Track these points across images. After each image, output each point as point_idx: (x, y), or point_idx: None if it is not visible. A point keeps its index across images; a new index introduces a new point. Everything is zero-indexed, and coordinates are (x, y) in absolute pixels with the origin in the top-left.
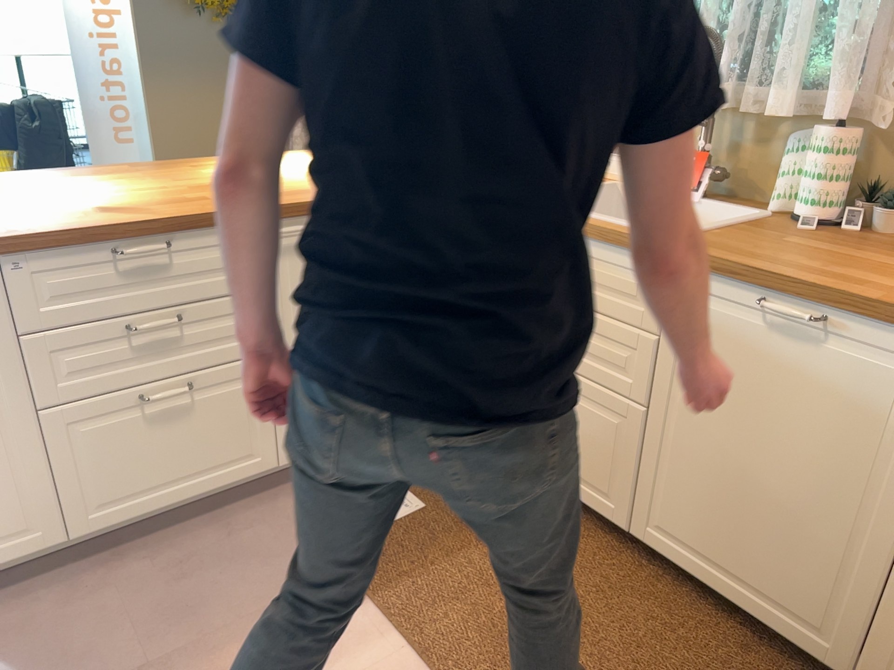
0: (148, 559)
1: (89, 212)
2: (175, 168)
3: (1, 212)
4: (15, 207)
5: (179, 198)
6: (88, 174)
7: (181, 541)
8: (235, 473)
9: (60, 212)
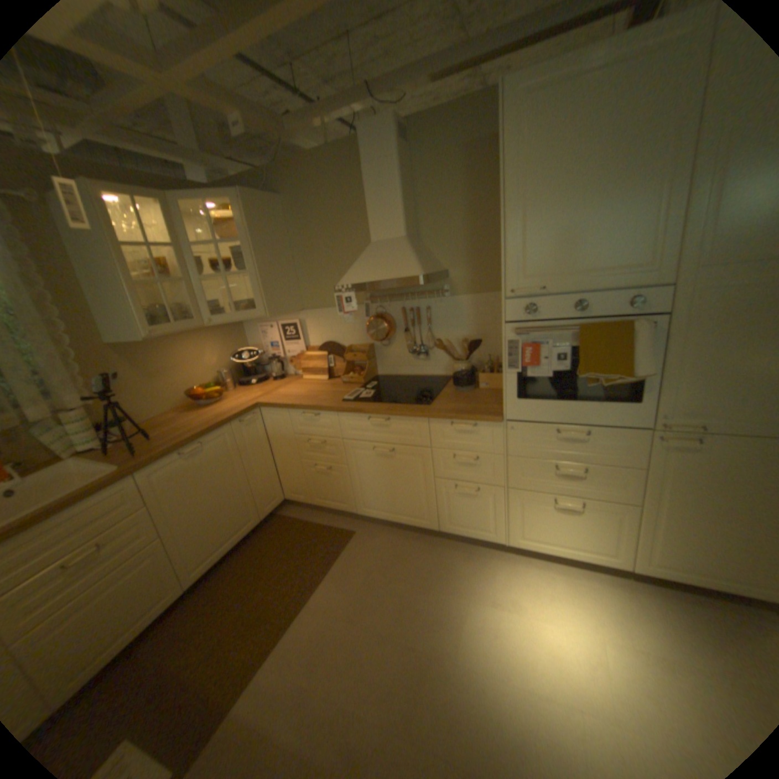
0: None
1: None
2: None
3: None
4: None
5: None
6: None
7: None
8: None
9: None
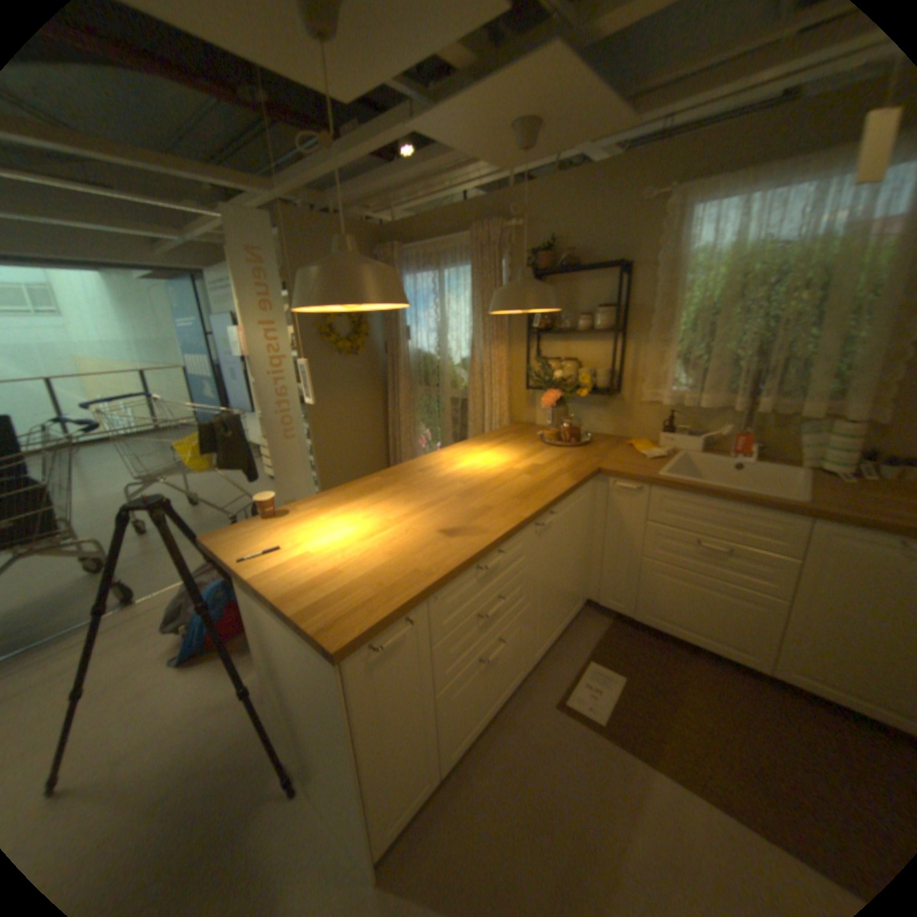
0: (486, 776)
1: (441, 538)
2: (413, 475)
3: (381, 550)
4: (379, 540)
5: (471, 509)
6: (365, 490)
7: (496, 752)
8: (513, 689)
9: (422, 542)
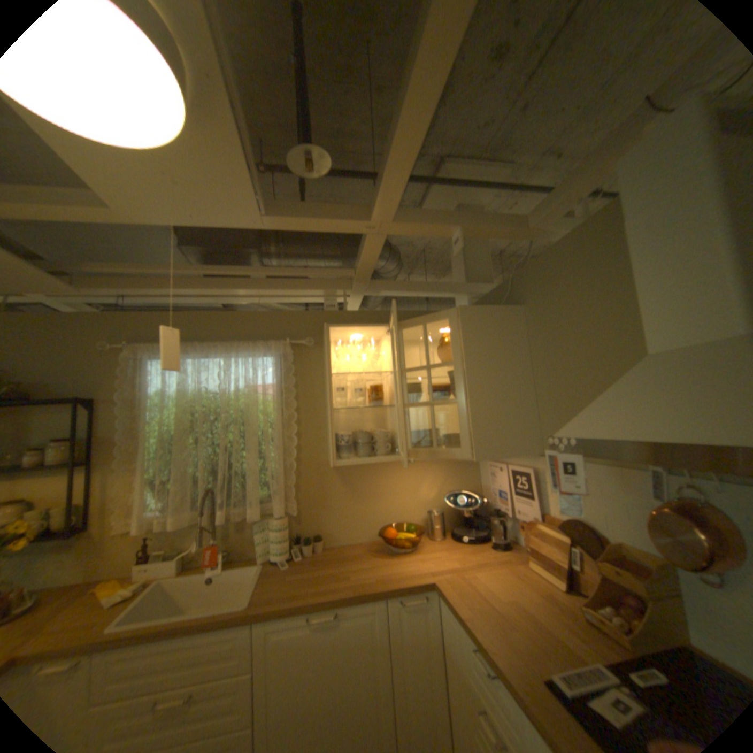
0: None
1: None
2: None
3: None
4: None
5: None
6: None
7: None
8: None
9: None
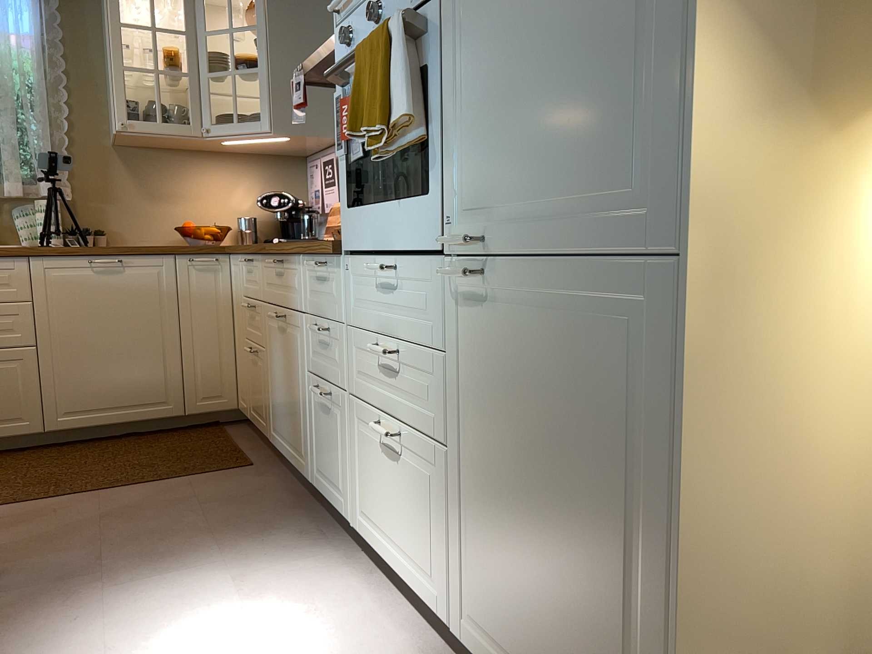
0: None
1: None
2: None
3: None
4: None
5: None
6: None
7: None
8: None
9: None
